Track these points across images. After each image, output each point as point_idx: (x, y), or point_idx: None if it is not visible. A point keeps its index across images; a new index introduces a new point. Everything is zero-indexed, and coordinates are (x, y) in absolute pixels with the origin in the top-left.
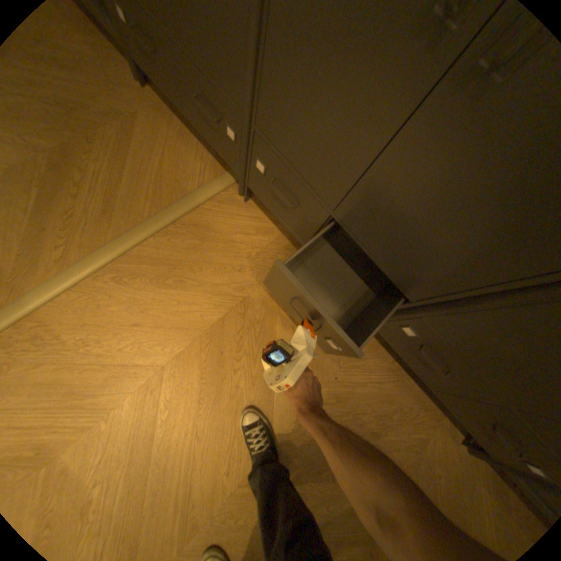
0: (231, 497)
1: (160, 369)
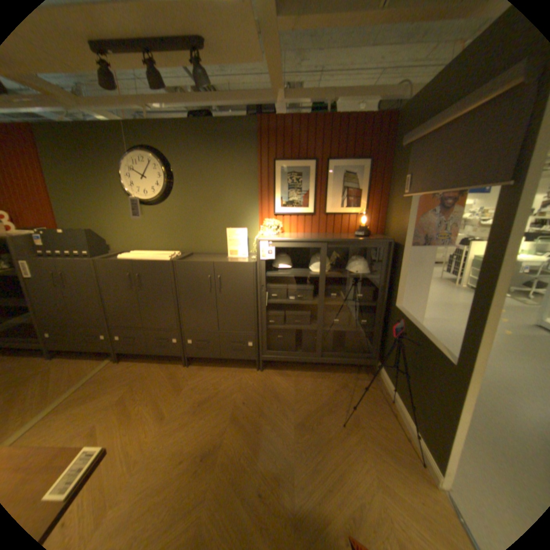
0: (151, 443)
1: (93, 426)
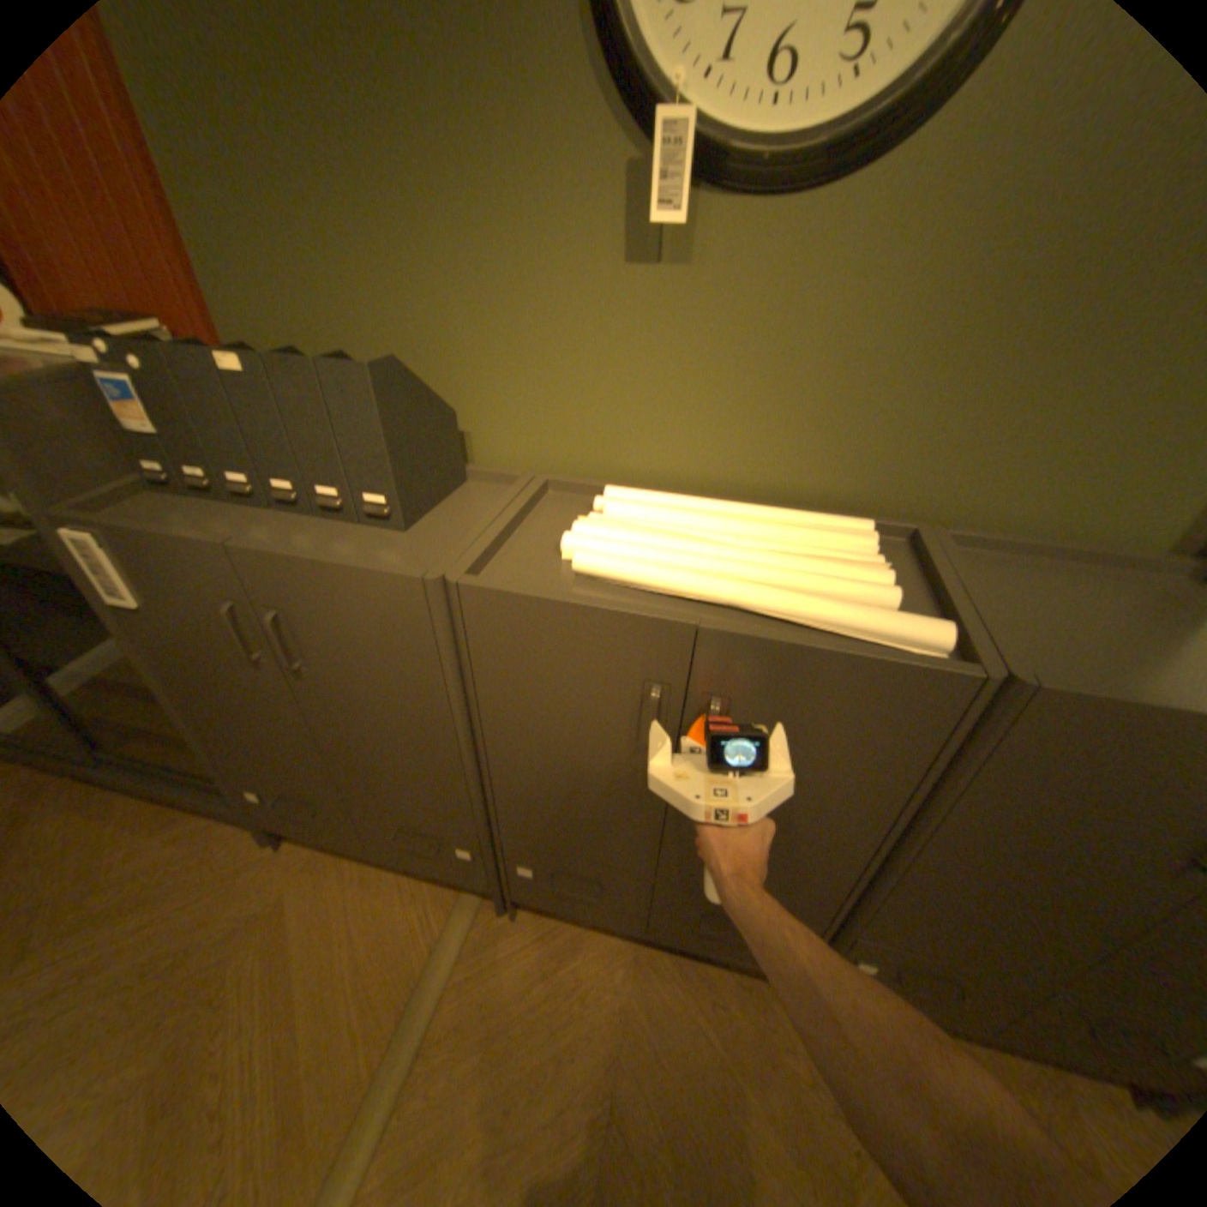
0: None
1: None
